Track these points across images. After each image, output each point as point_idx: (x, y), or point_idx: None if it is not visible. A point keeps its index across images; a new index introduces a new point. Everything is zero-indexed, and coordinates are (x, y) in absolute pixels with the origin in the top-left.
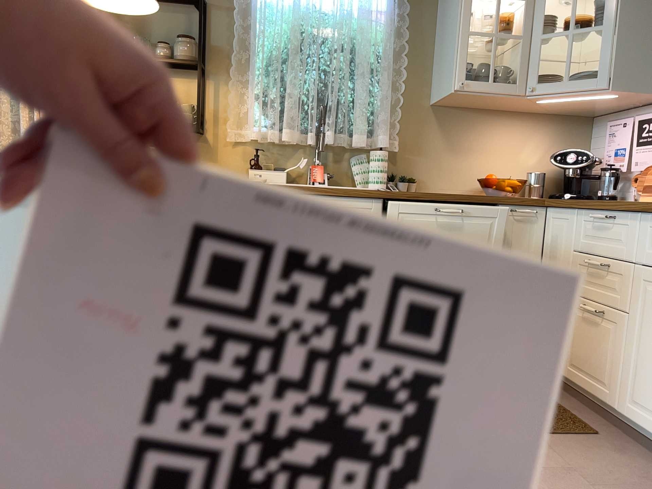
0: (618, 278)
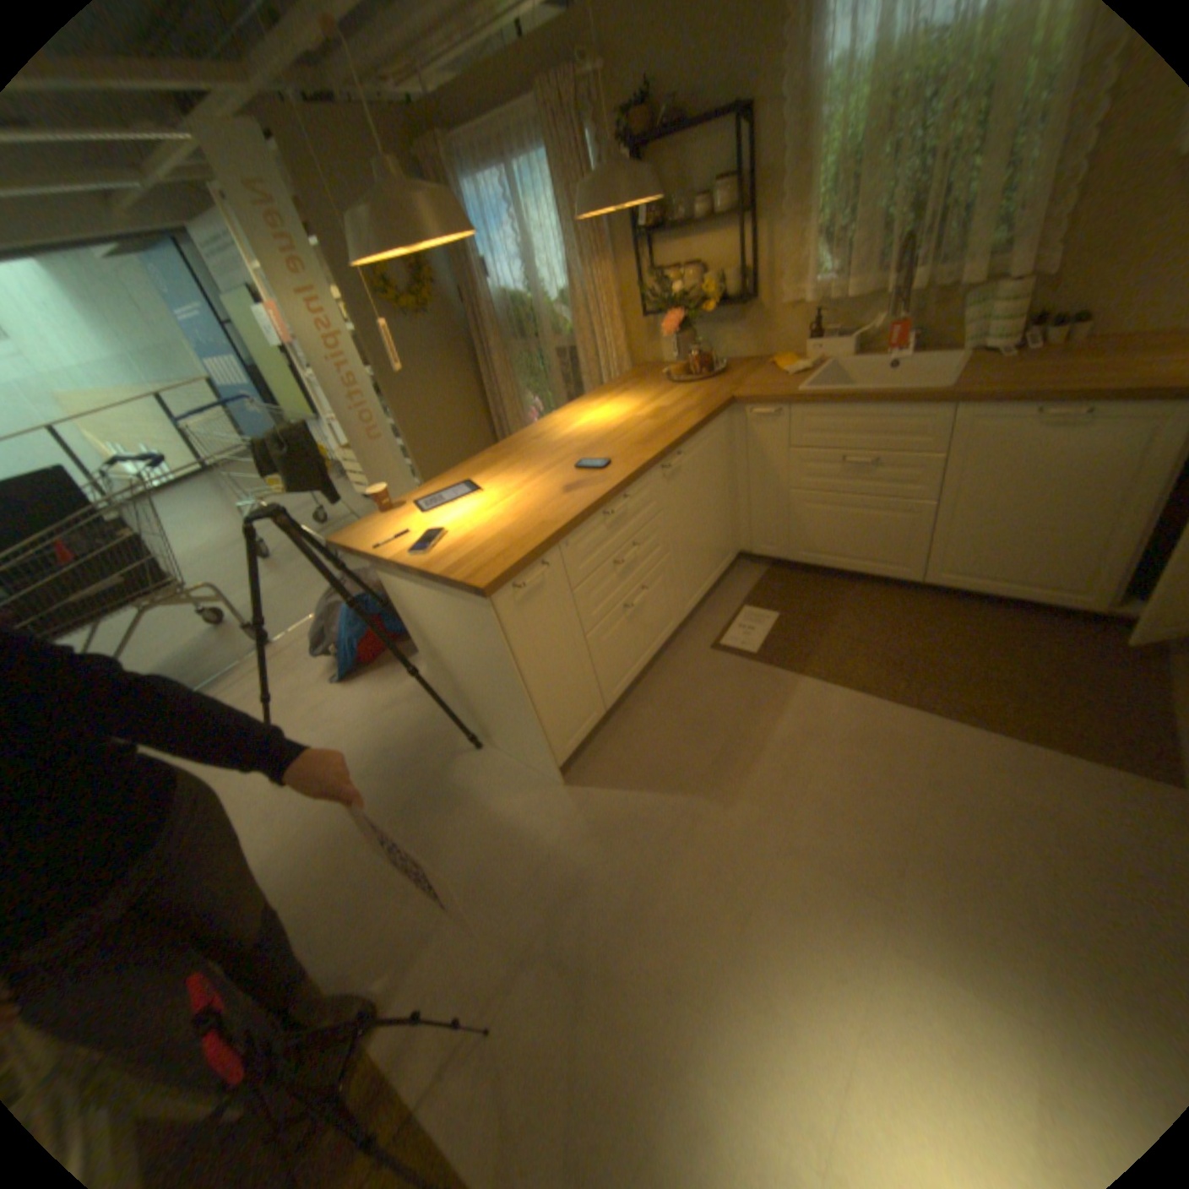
0: None
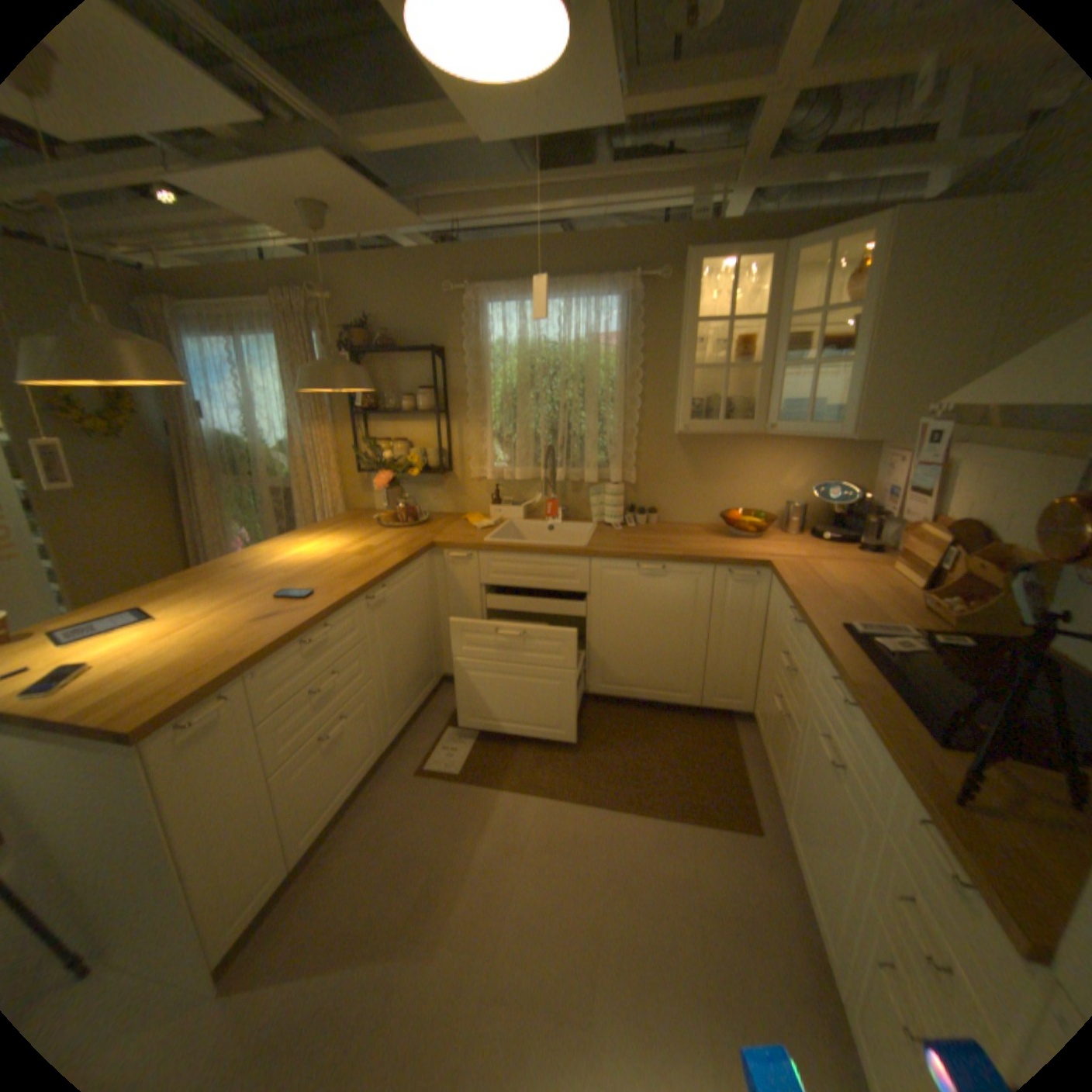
0: (800, 690)
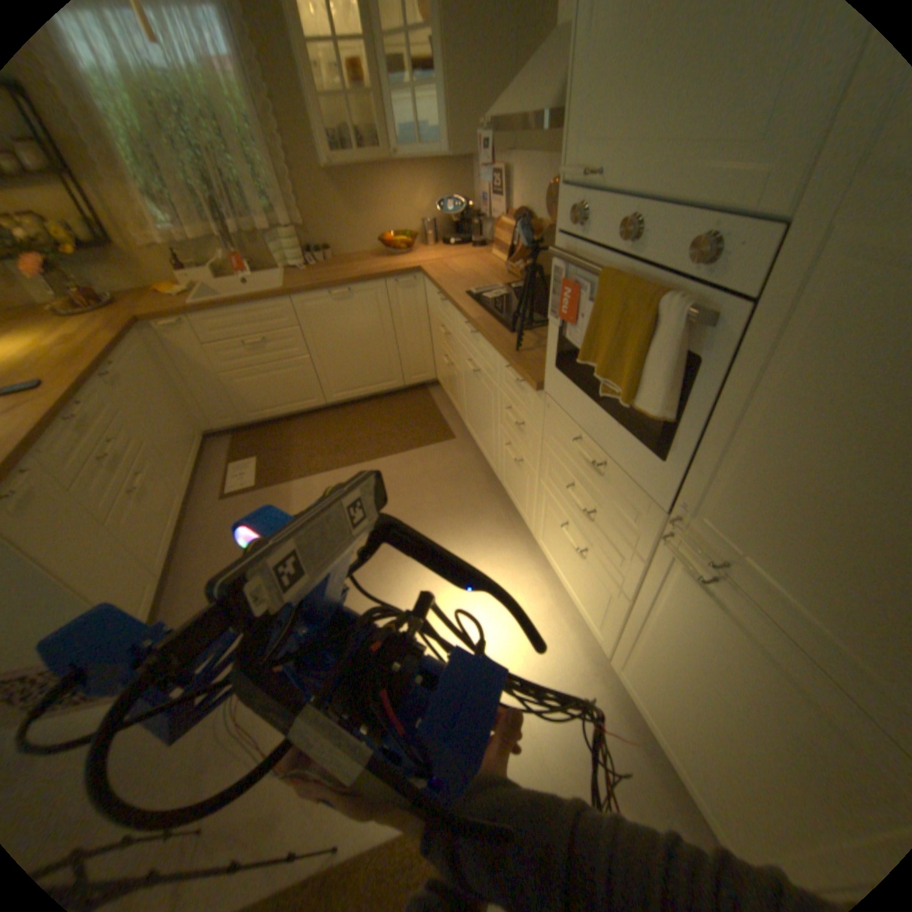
0: (453, 345)
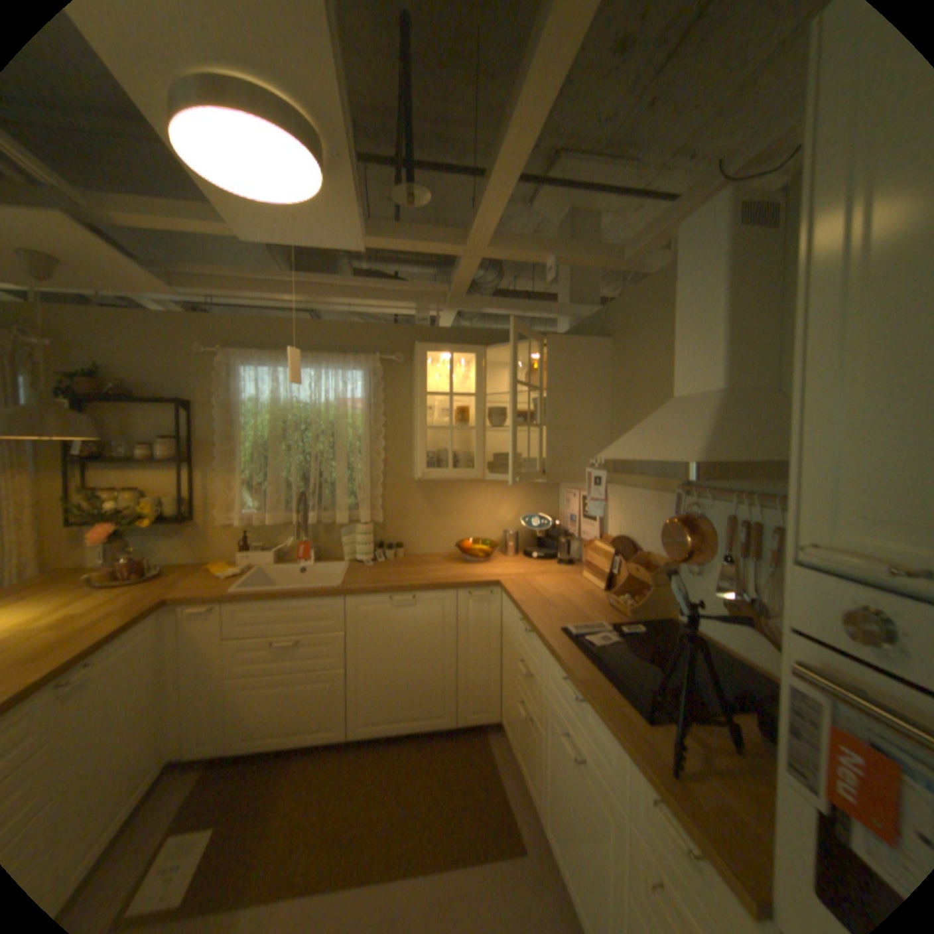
0: (537, 693)
